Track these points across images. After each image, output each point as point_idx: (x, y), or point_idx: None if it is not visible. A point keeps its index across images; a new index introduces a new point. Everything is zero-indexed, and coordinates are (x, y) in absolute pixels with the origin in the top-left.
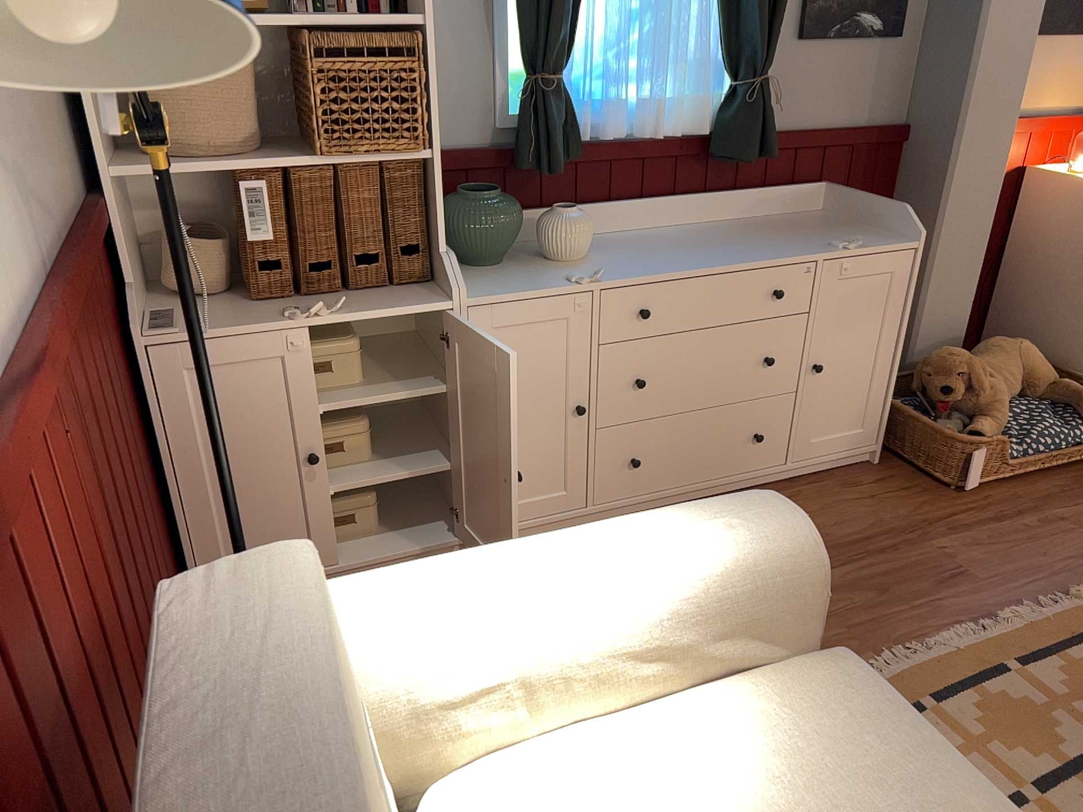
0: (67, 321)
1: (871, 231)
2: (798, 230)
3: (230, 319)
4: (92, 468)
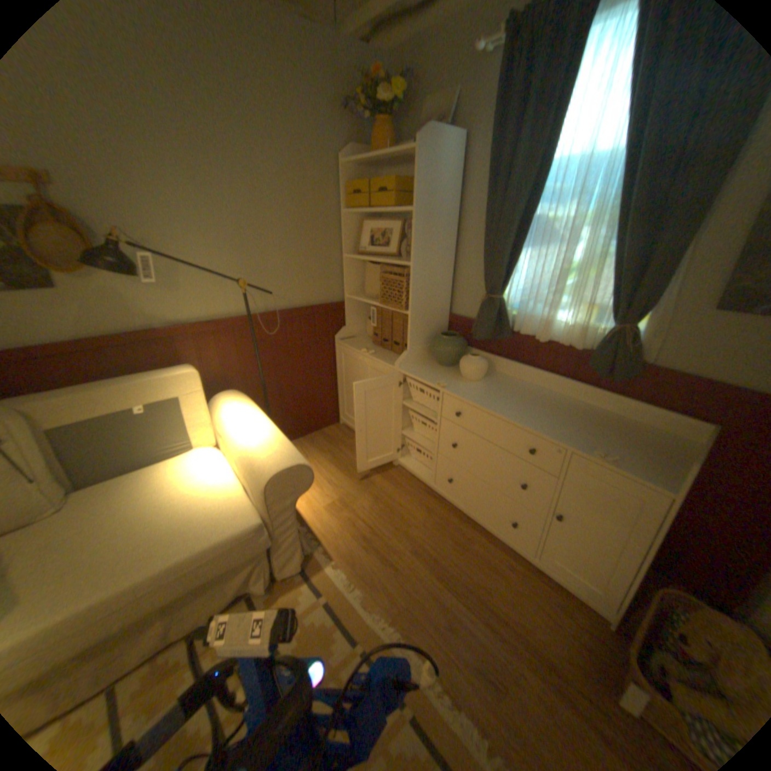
0: (274, 323)
1: (672, 470)
2: (620, 436)
3: (357, 345)
4: (264, 355)
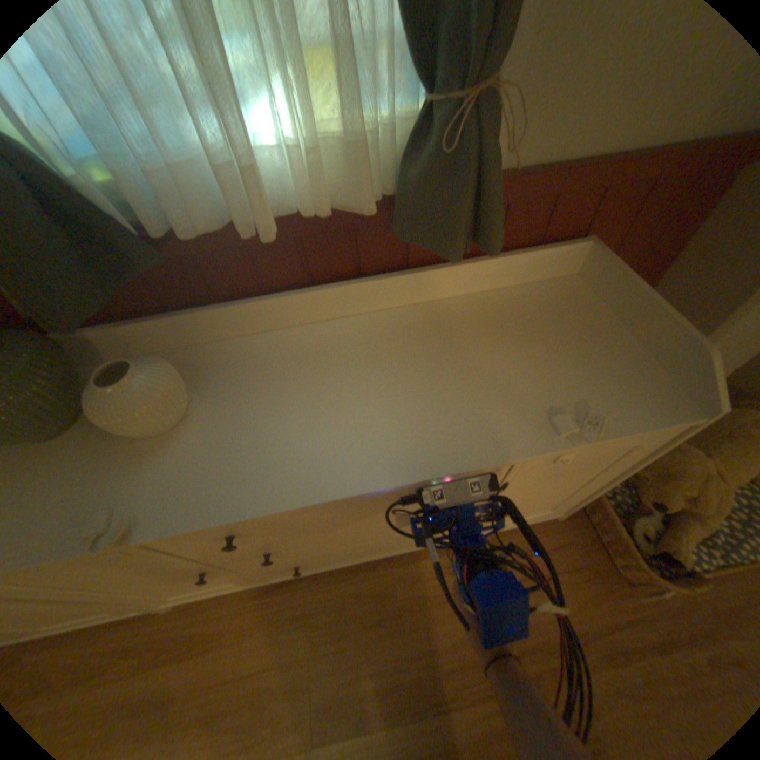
0: None
1: (631, 358)
2: (519, 344)
3: None
4: None
